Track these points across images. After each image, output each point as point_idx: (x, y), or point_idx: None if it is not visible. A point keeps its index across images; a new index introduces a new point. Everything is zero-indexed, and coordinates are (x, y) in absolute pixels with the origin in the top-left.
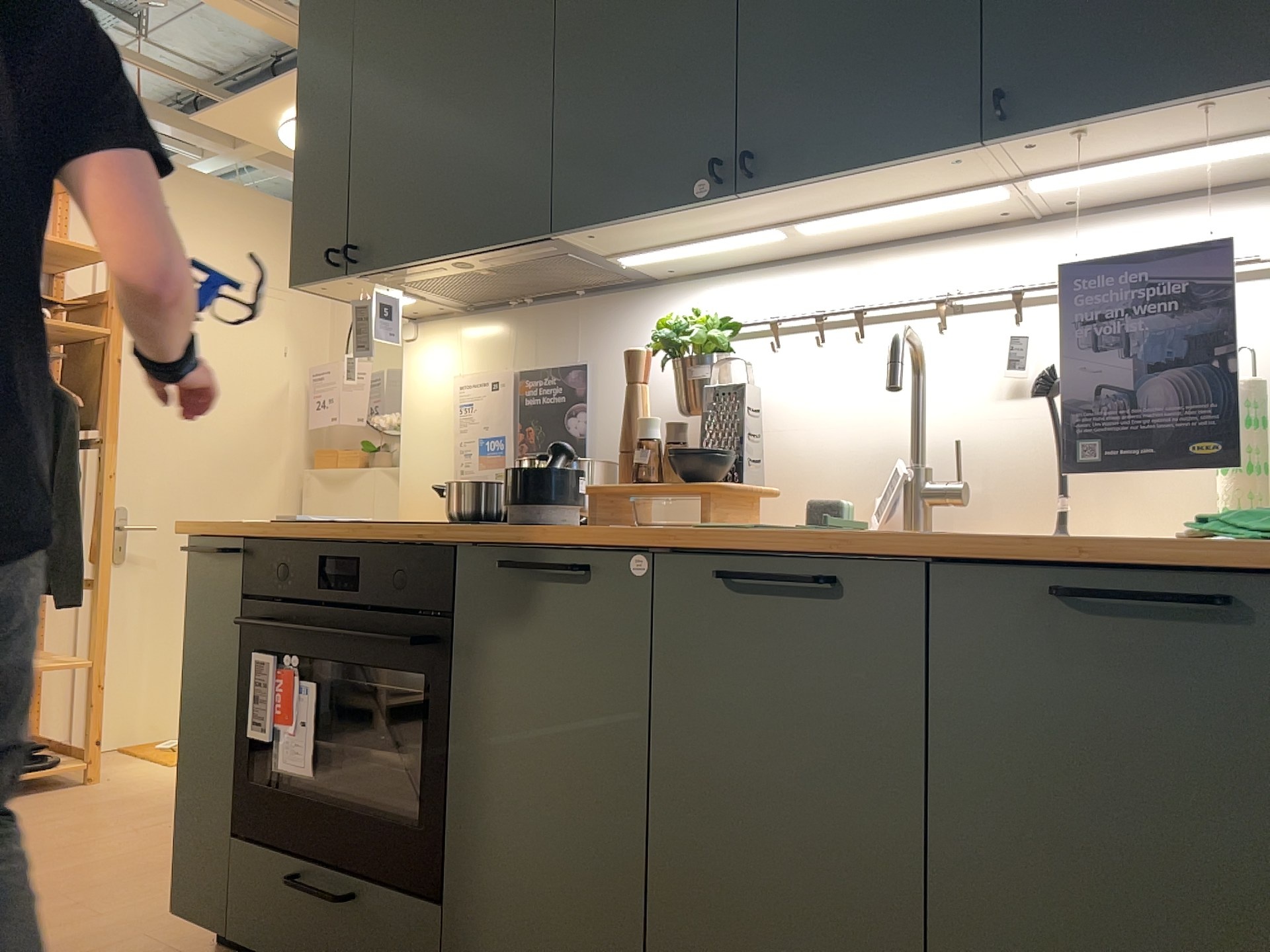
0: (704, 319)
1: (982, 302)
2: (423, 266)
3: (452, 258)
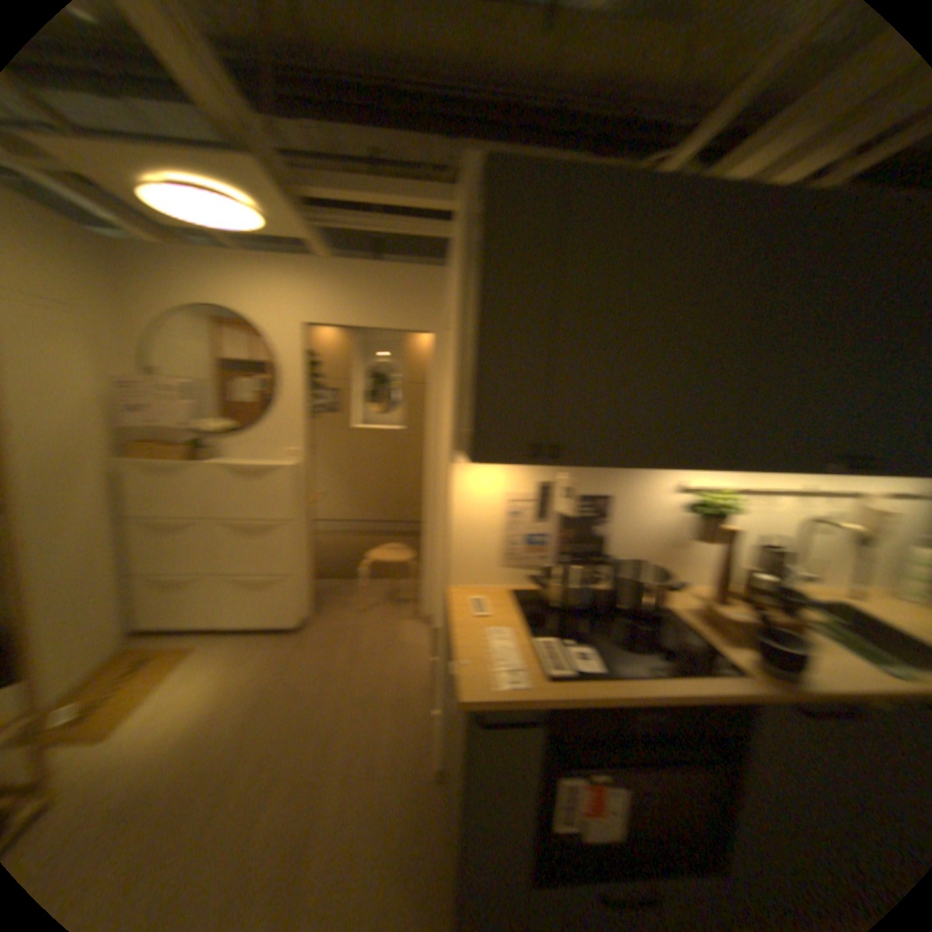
0: (738, 500)
1: (821, 492)
2: (612, 466)
3: (643, 467)
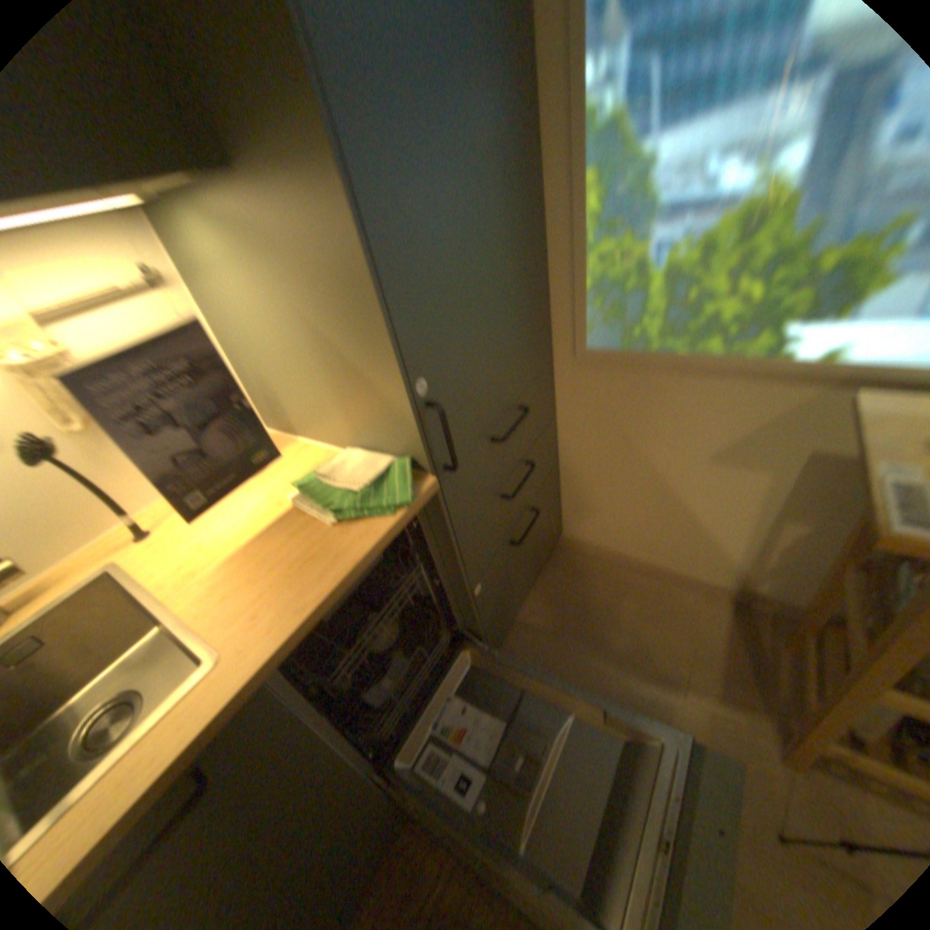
0: None
1: None
2: None
3: None
